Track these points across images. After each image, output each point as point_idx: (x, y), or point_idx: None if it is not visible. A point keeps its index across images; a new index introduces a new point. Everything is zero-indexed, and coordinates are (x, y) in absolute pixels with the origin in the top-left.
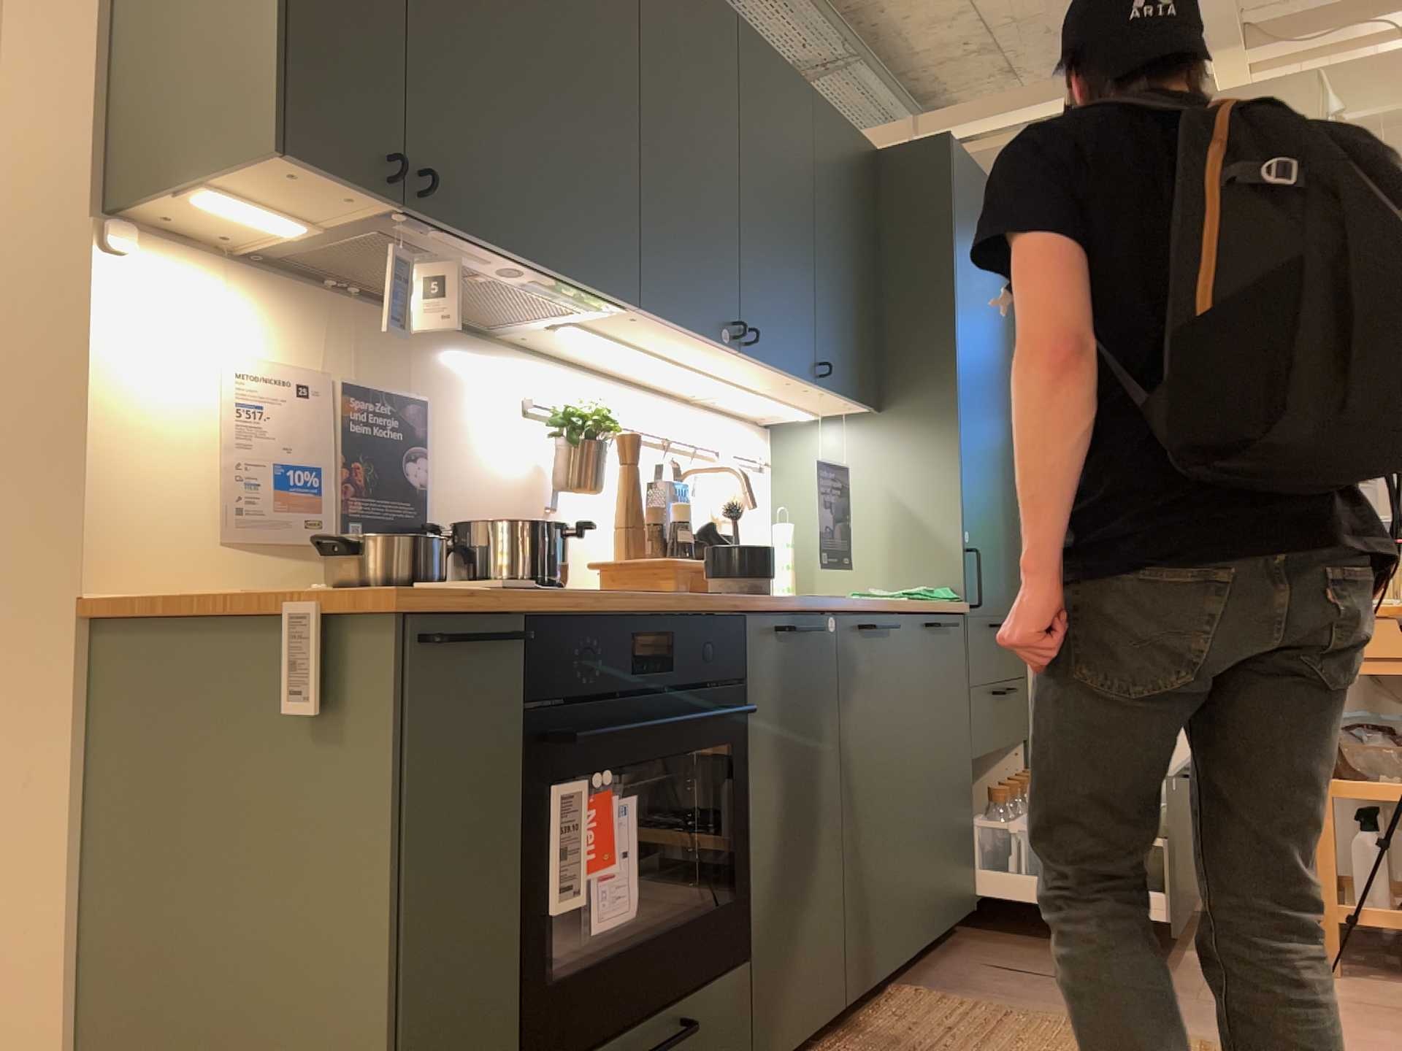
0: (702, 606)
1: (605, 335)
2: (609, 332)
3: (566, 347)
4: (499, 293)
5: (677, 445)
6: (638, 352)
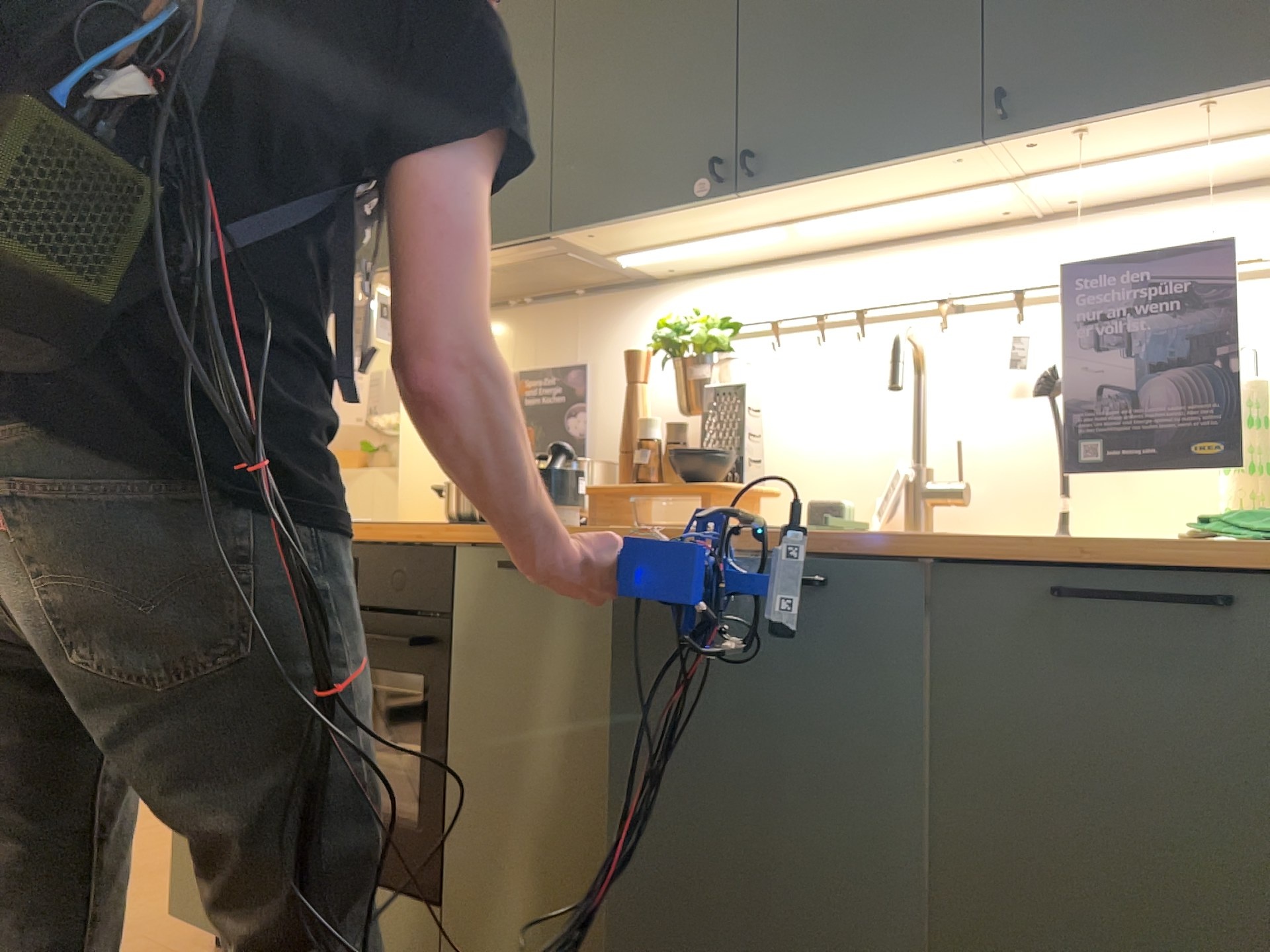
0: (403, 535)
1: (651, 248)
2: (655, 243)
3: (721, 257)
4: (528, 268)
5: (984, 301)
6: (724, 240)
